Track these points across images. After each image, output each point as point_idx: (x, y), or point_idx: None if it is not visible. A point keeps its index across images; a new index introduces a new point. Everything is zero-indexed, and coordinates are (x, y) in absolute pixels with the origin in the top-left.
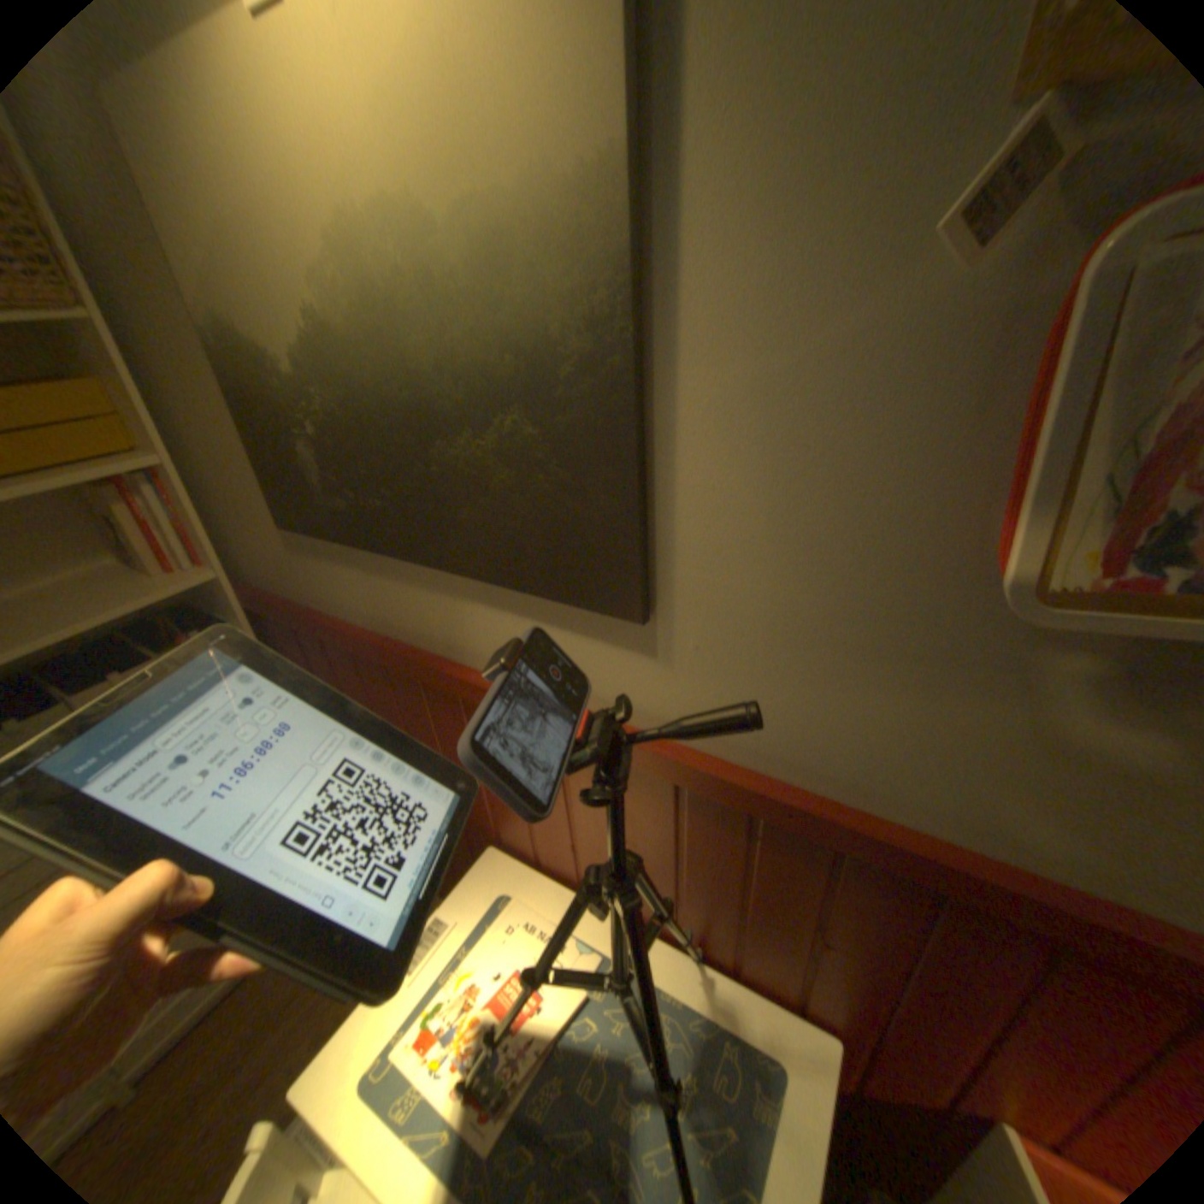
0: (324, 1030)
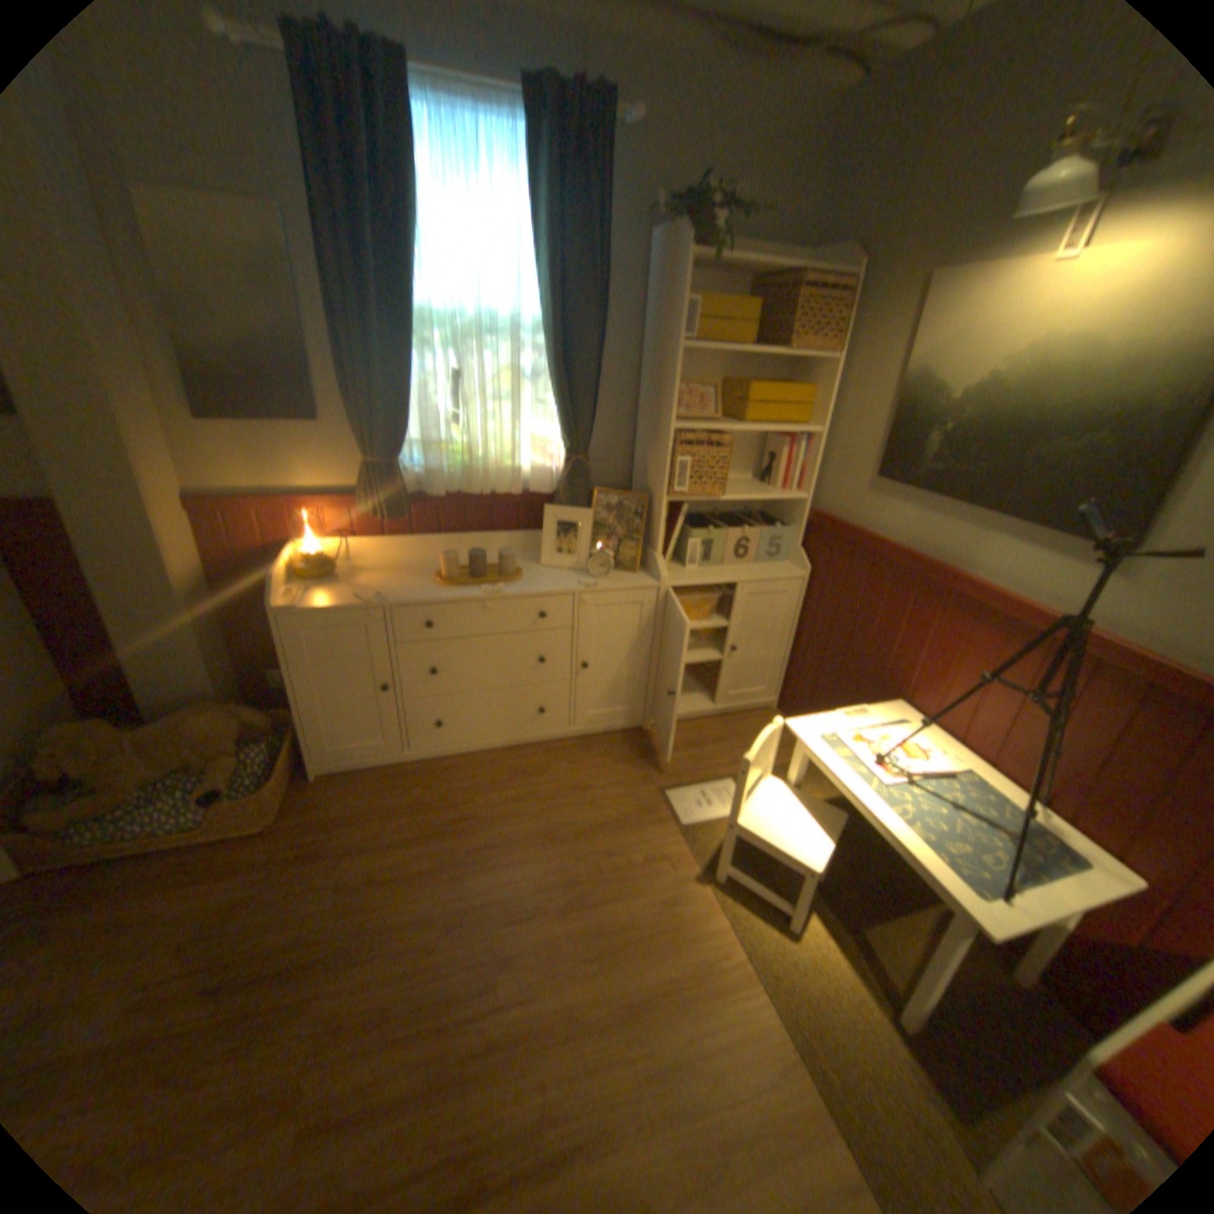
0: (737, 762)
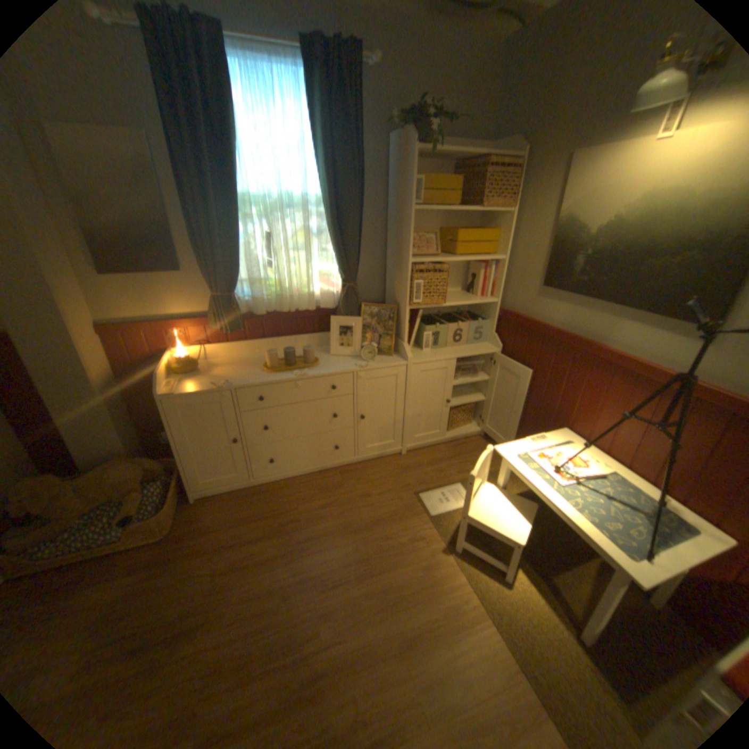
0: (462, 471)
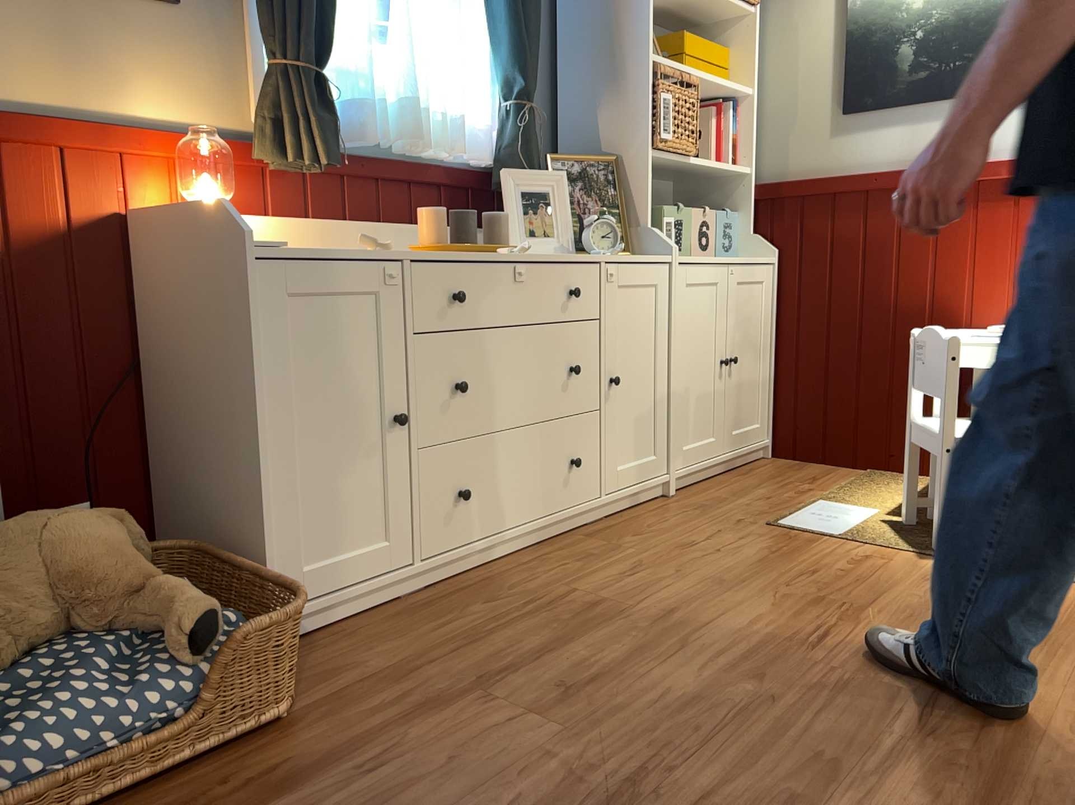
0: (799, 490)
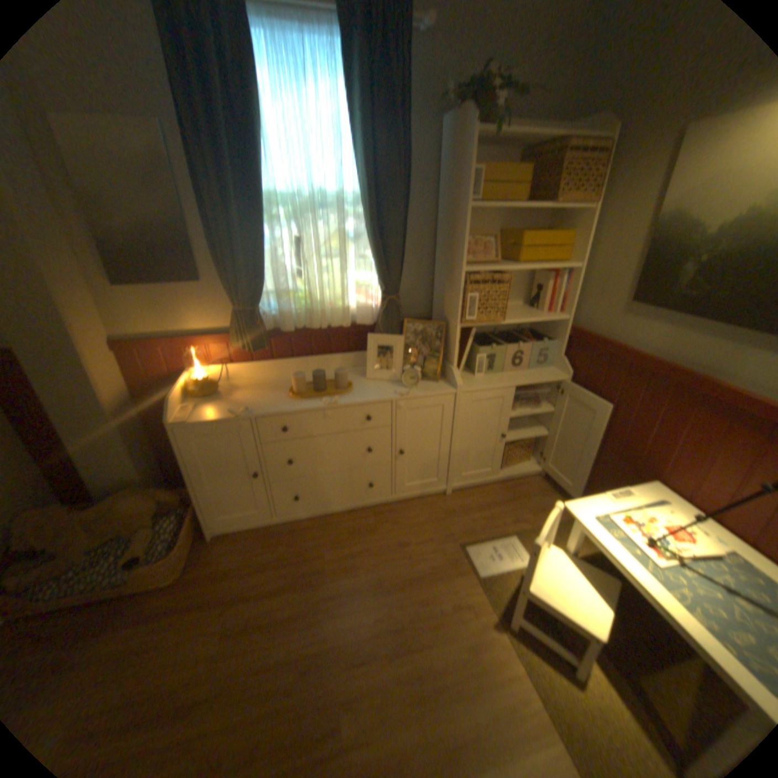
0: (519, 521)
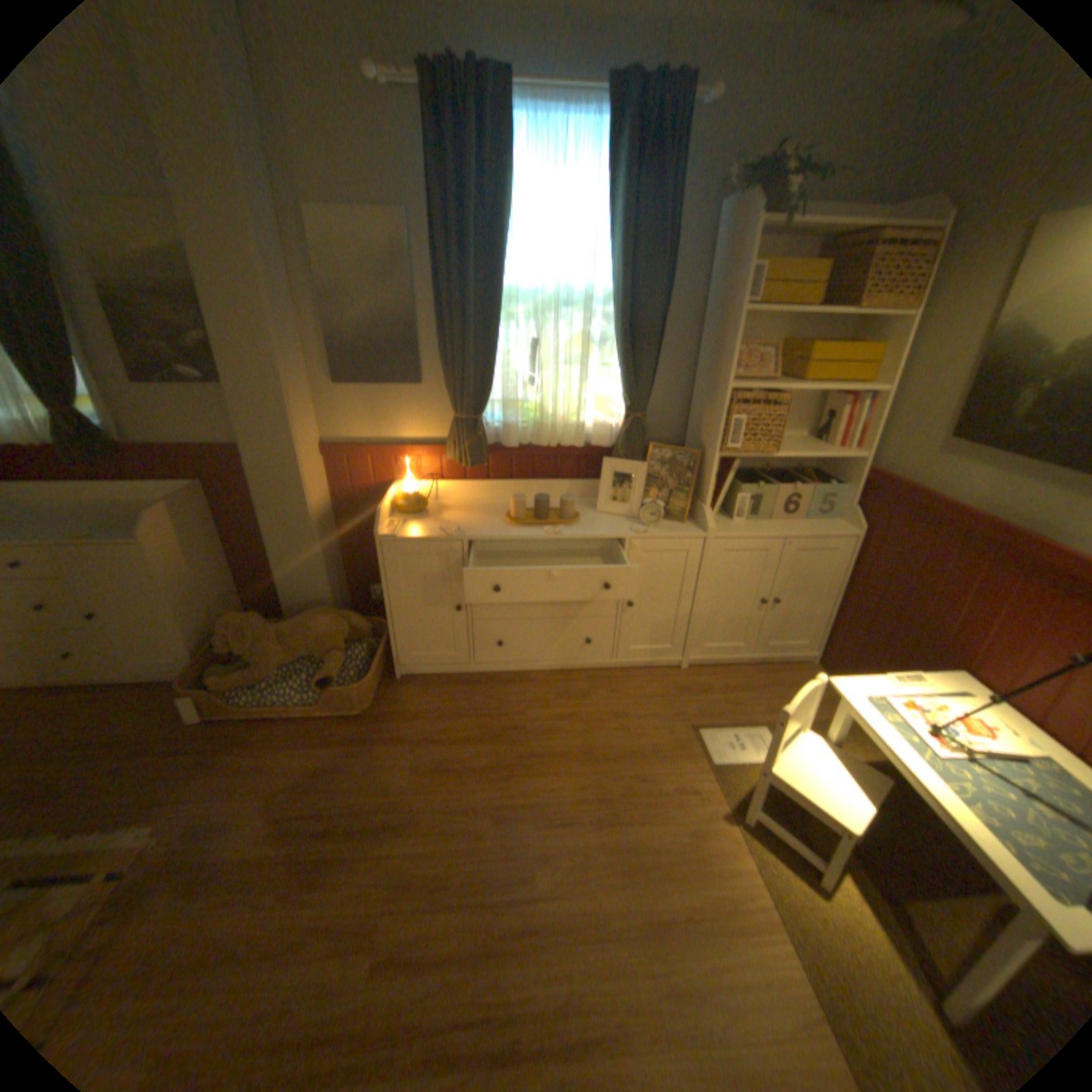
0: (773, 711)
